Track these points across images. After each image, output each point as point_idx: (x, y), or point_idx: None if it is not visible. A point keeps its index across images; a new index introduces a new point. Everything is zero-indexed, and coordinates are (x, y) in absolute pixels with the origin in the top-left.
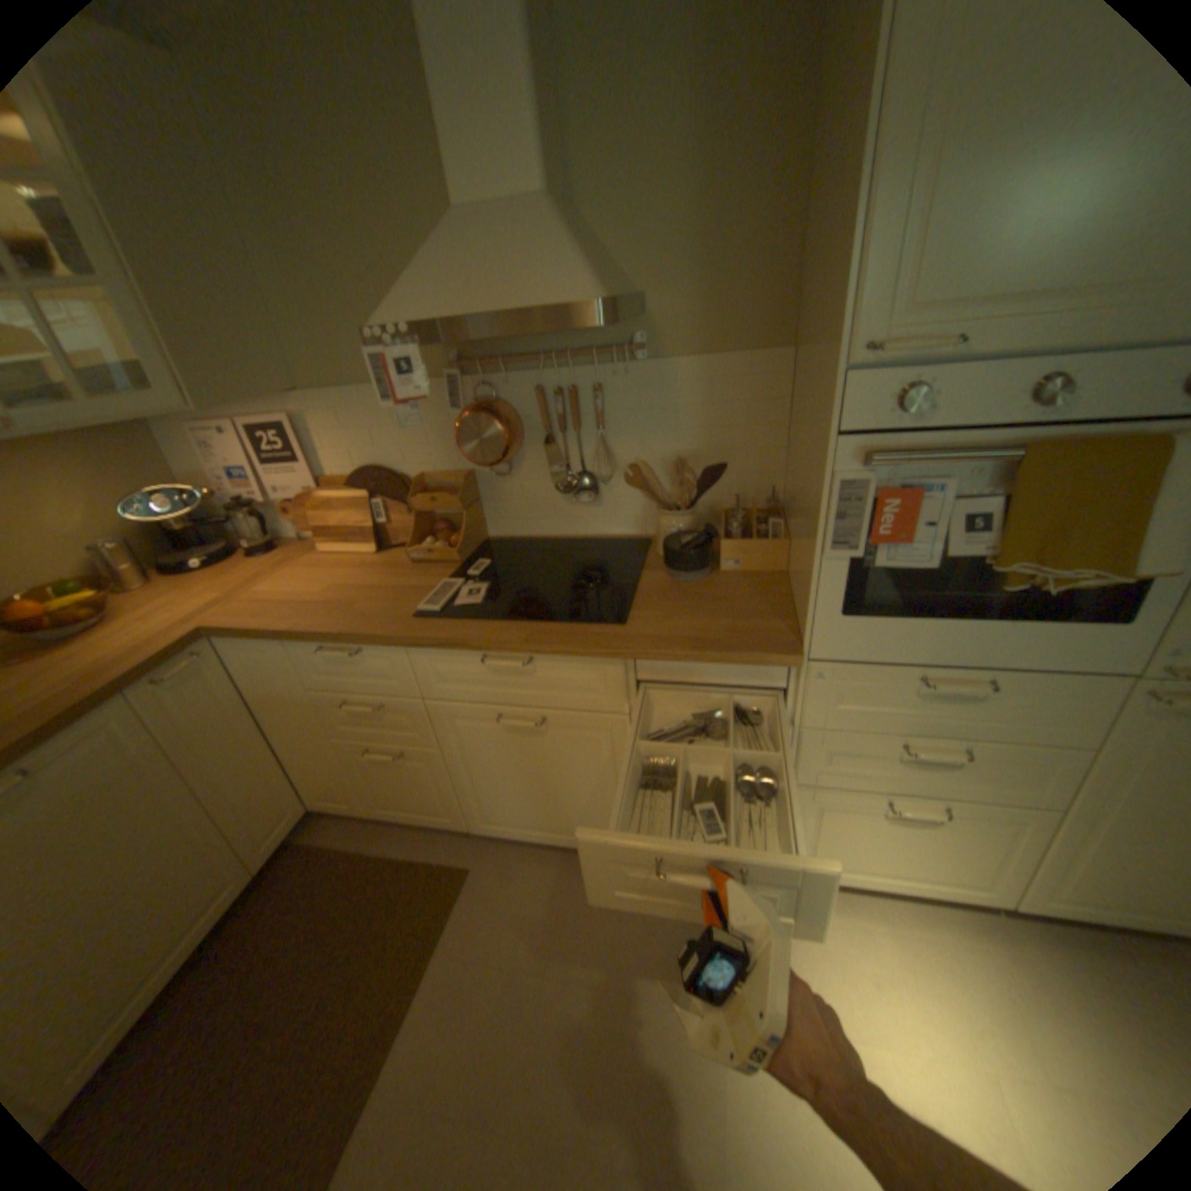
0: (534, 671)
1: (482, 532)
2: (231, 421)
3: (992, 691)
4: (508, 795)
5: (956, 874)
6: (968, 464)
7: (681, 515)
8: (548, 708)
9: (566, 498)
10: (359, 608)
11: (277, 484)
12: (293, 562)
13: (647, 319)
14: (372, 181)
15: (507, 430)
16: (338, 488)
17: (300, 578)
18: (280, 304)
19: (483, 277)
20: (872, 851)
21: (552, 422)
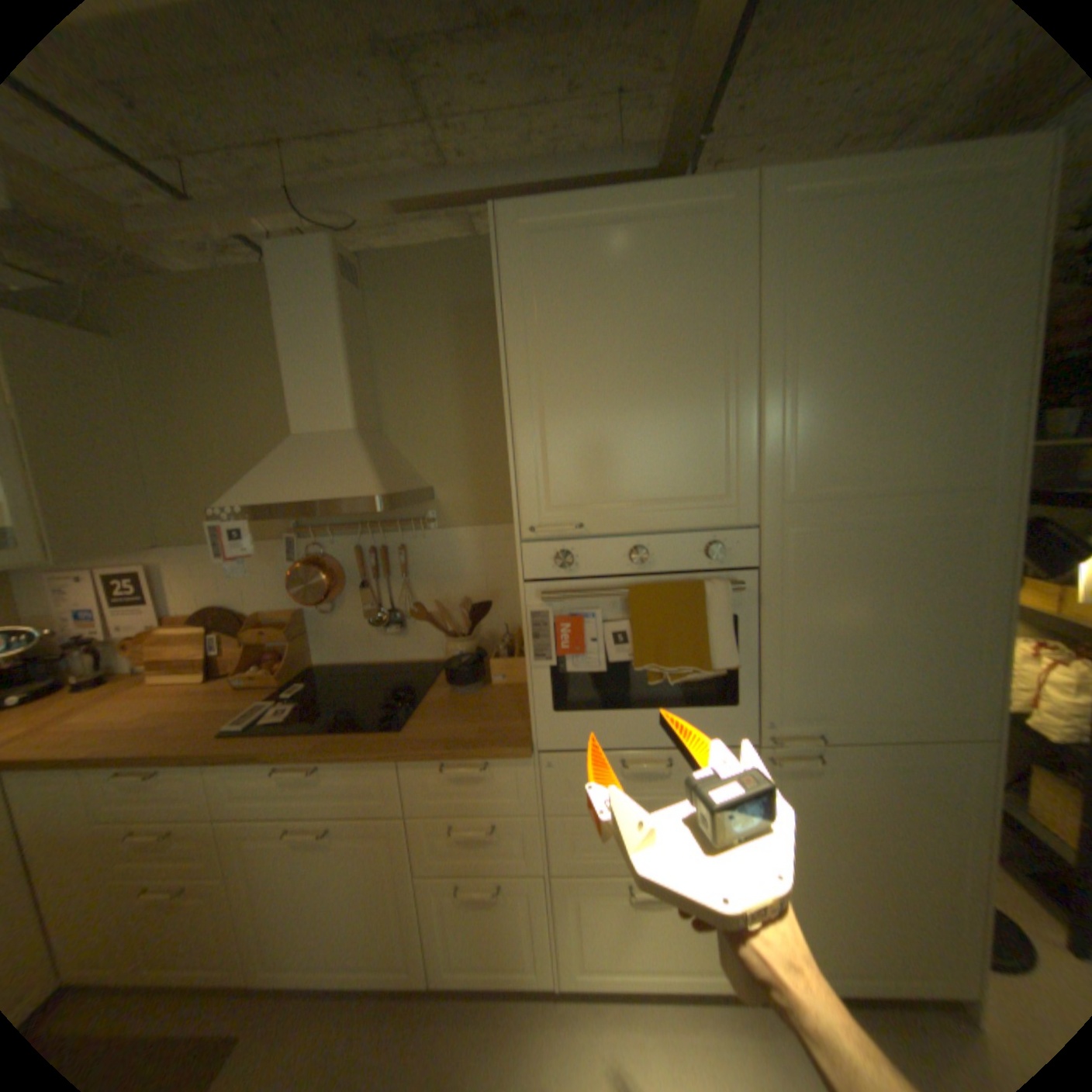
0: (318, 781)
1: (305, 660)
2: (91, 571)
3: (666, 766)
4: (291, 927)
5: (700, 958)
6: (604, 599)
7: (462, 641)
8: (331, 819)
9: (379, 630)
10: (166, 733)
11: (121, 623)
12: (117, 694)
13: (436, 503)
14: (243, 414)
15: (330, 577)
16: (178, 626)
17: (118, 709)
18: (157, 486)
19: (302, 479)
20: (627, 942)
21: (367, 571)
